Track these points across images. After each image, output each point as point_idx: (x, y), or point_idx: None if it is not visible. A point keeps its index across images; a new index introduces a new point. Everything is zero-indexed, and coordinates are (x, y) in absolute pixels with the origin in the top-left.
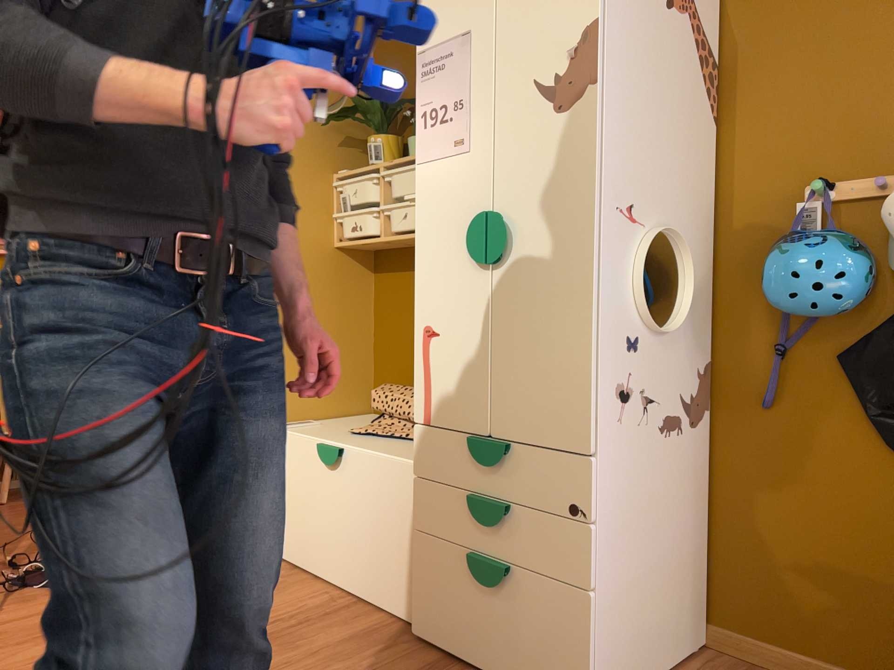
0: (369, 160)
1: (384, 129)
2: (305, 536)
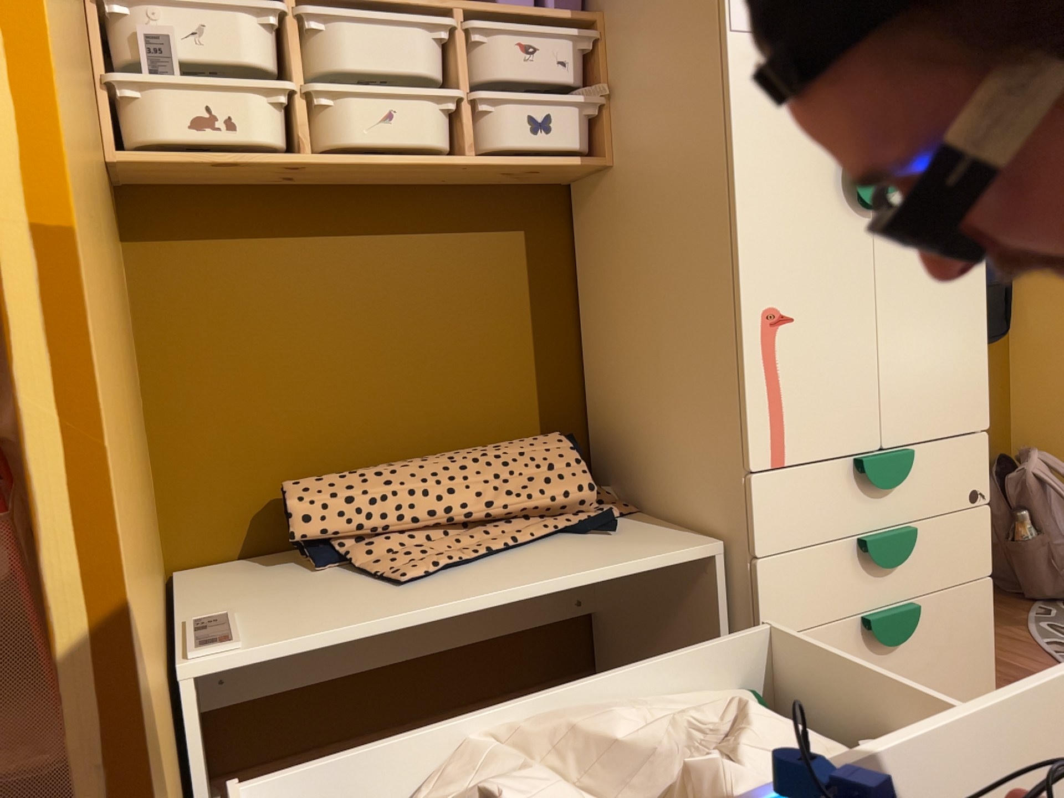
0: None
1: None
2: None
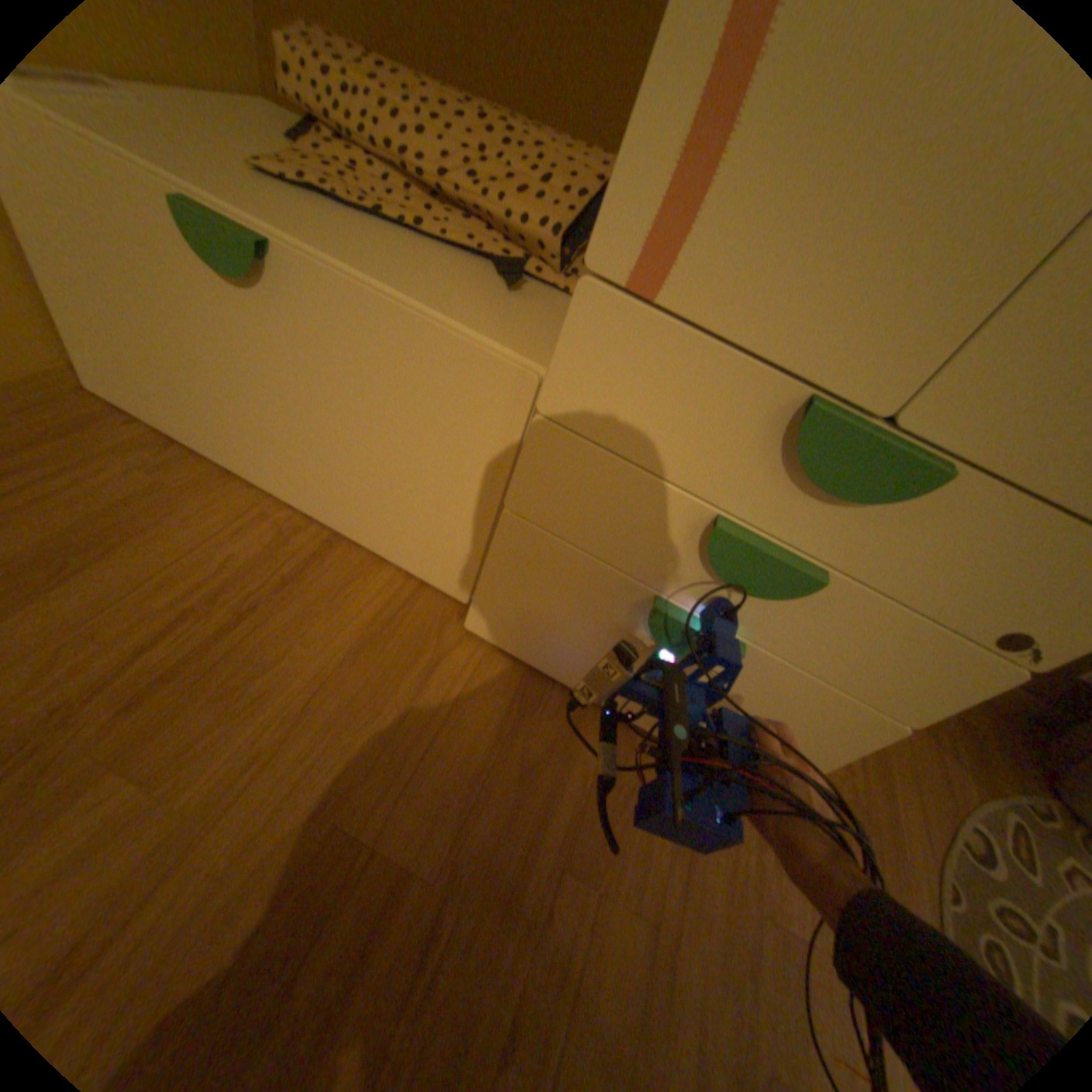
0: None
1: None
2: (188, 399)
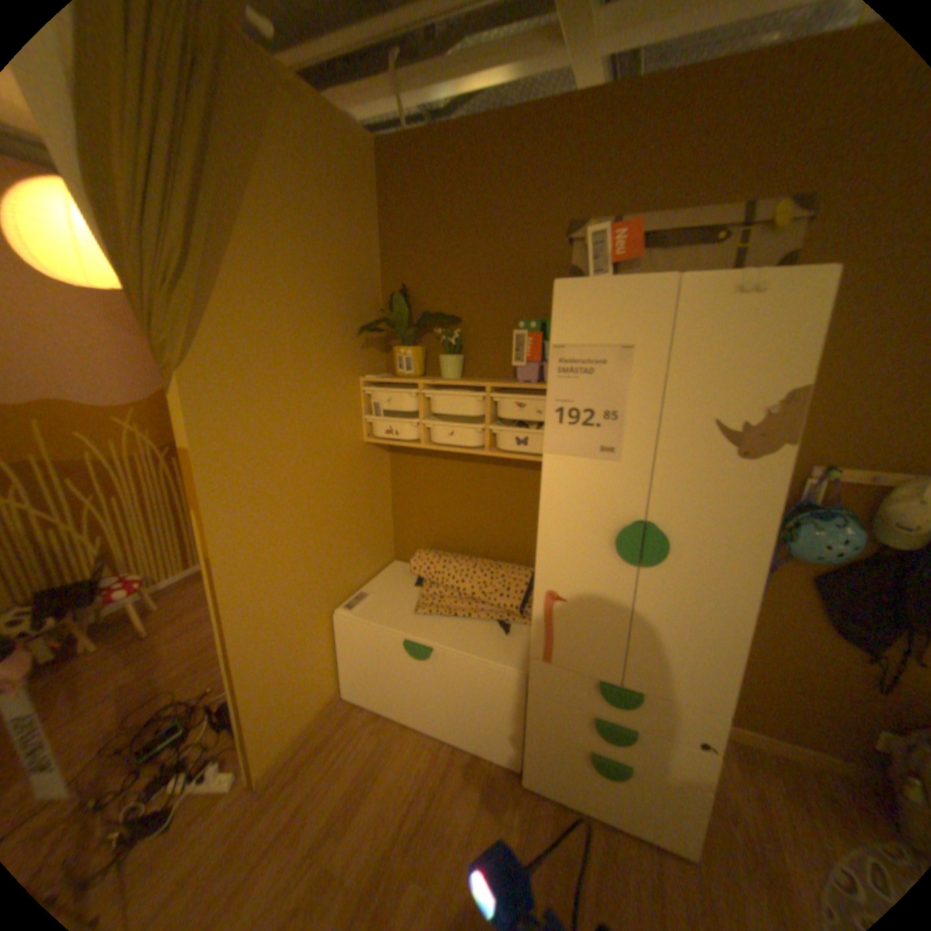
0: (401, 371)
1: (412, 340)
2: (391, 698)
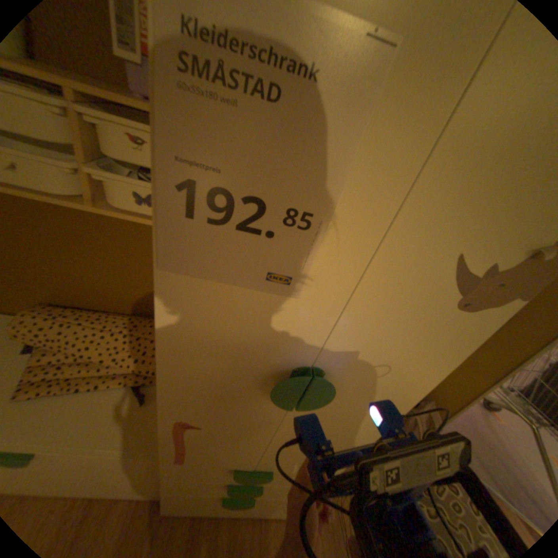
0: None
1: None
2: None
